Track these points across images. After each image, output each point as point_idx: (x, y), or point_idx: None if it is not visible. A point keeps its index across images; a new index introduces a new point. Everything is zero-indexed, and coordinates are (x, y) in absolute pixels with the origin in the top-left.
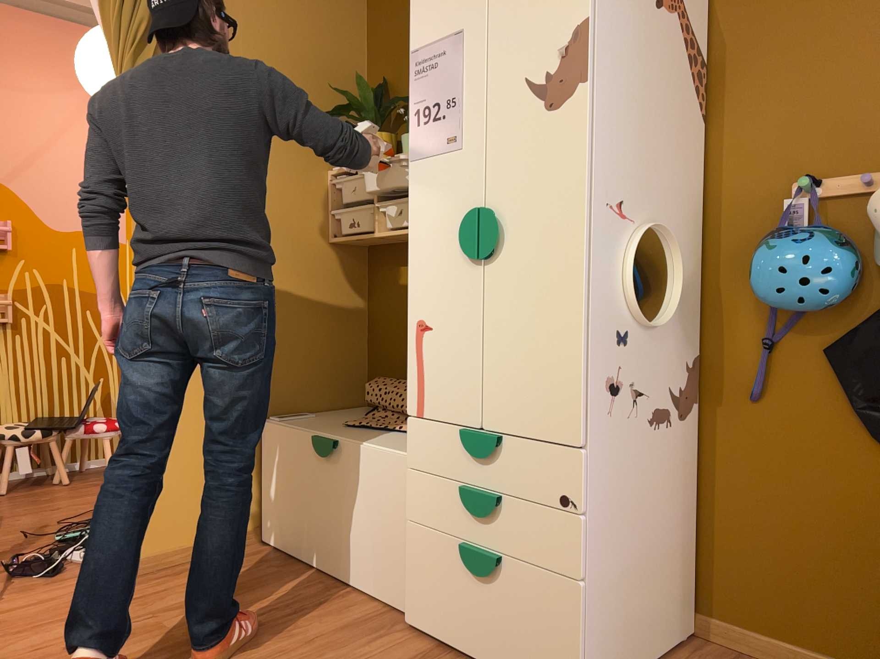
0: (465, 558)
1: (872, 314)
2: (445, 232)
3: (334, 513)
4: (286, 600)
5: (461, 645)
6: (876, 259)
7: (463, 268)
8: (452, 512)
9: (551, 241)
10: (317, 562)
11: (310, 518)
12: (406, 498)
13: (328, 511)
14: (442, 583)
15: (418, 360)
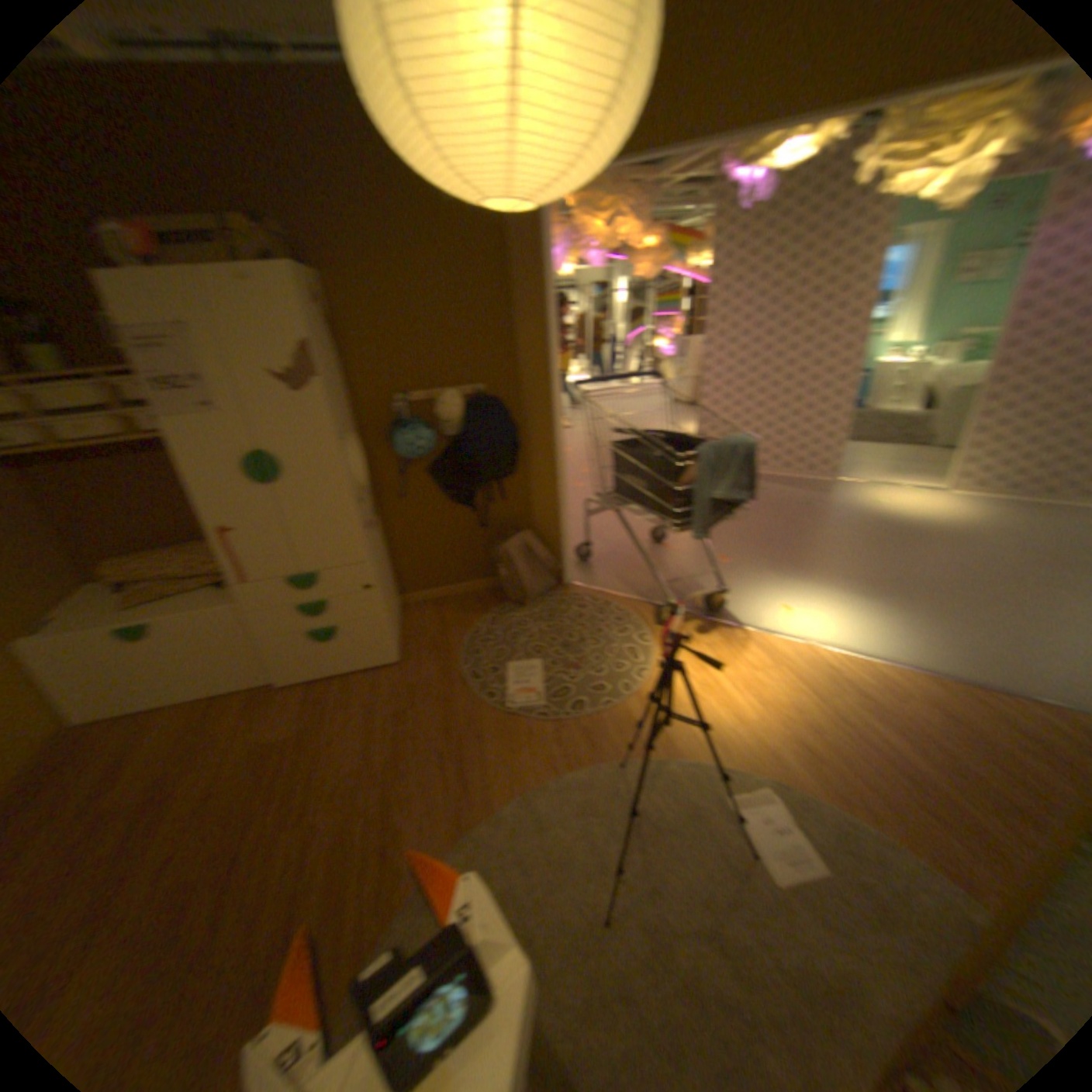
0: (309, 640)
1: (437, 454)
2: (216, 470)
3: (159, 671)
4: (167, 738)
5: (317, 677)
6: (437, 433)
7: (245, 492)
8: (286, 623)
9: (314, 470)
10: (153, 707)
11: (130, 686)
12: (244, 632)
13: (151, 672)
14: (292, 658)
15: (221, 553)
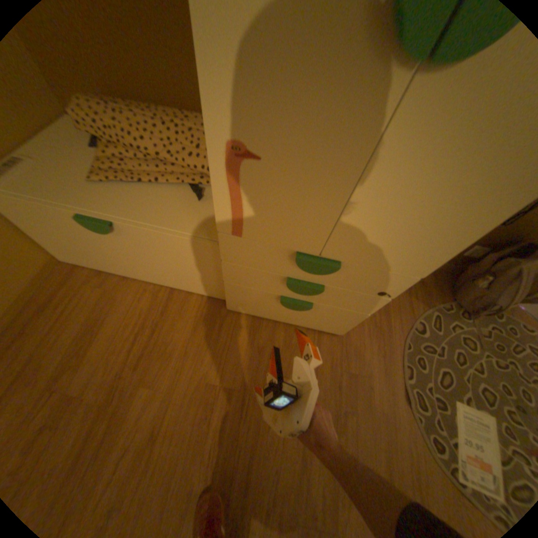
0: (285, 305)
1: None
2: None
3: (133, 259)
4: (136, 320)
5: (270, 318)
6: None
7: (360, 65)
8: (271, 284)
9: None
10: (129, 275)
11: (107, 258)
12: (223, 273)
13: (126, 257)
14: (258, 303)
15: (232, 188)
